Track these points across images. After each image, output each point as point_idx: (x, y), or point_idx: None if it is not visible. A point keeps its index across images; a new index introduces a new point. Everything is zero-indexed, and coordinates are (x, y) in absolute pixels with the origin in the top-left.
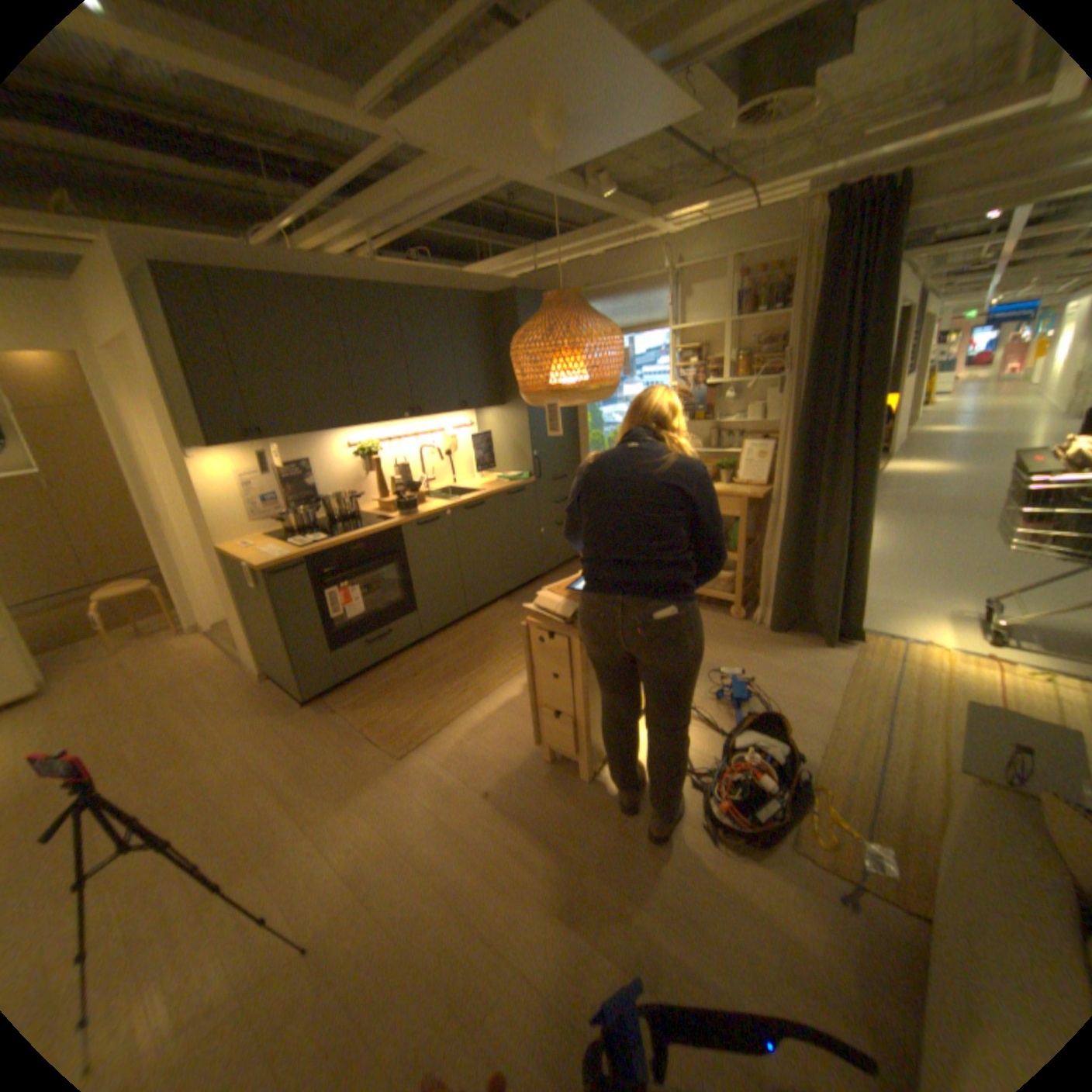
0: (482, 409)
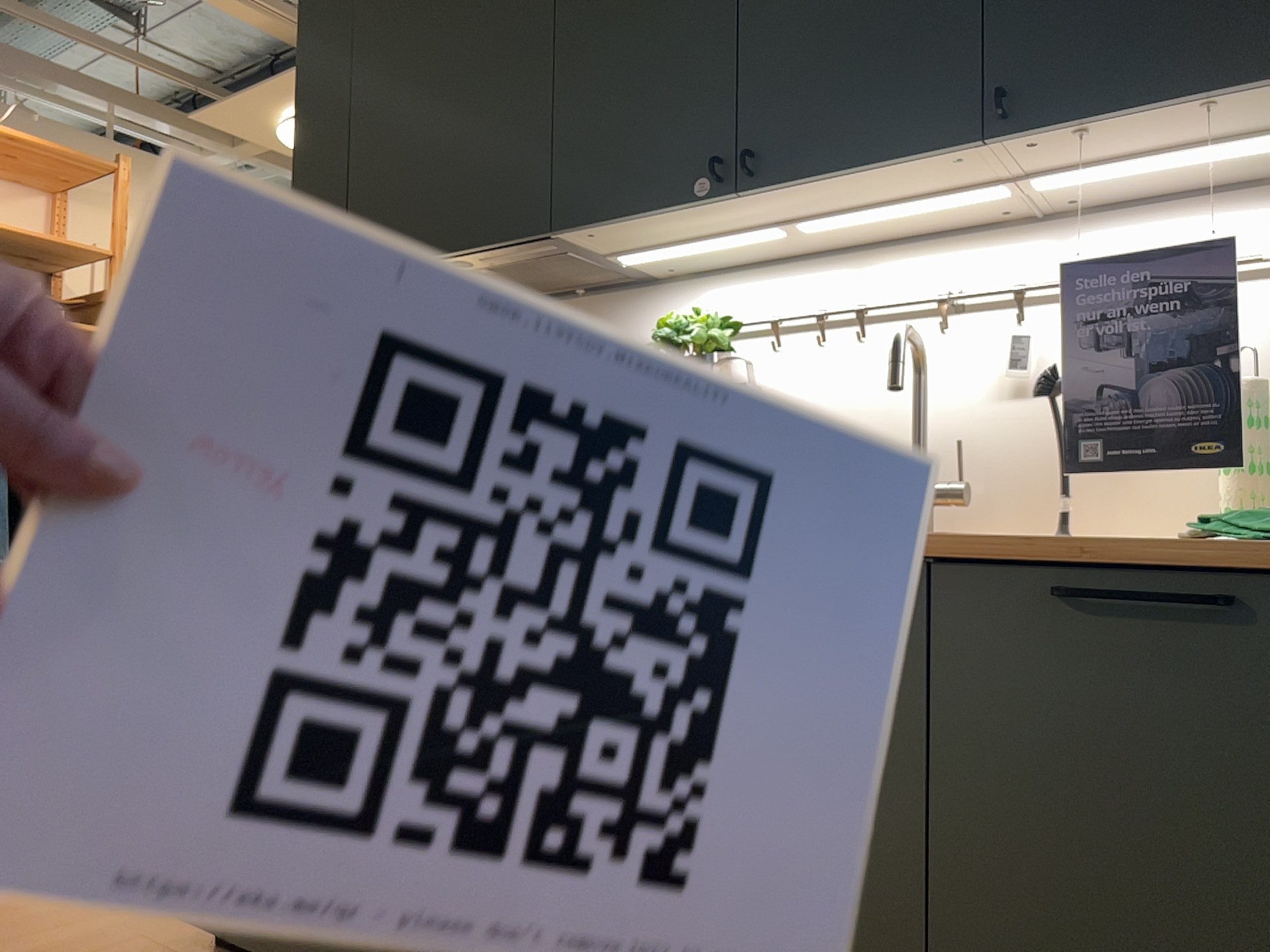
0: (1180, 110)
